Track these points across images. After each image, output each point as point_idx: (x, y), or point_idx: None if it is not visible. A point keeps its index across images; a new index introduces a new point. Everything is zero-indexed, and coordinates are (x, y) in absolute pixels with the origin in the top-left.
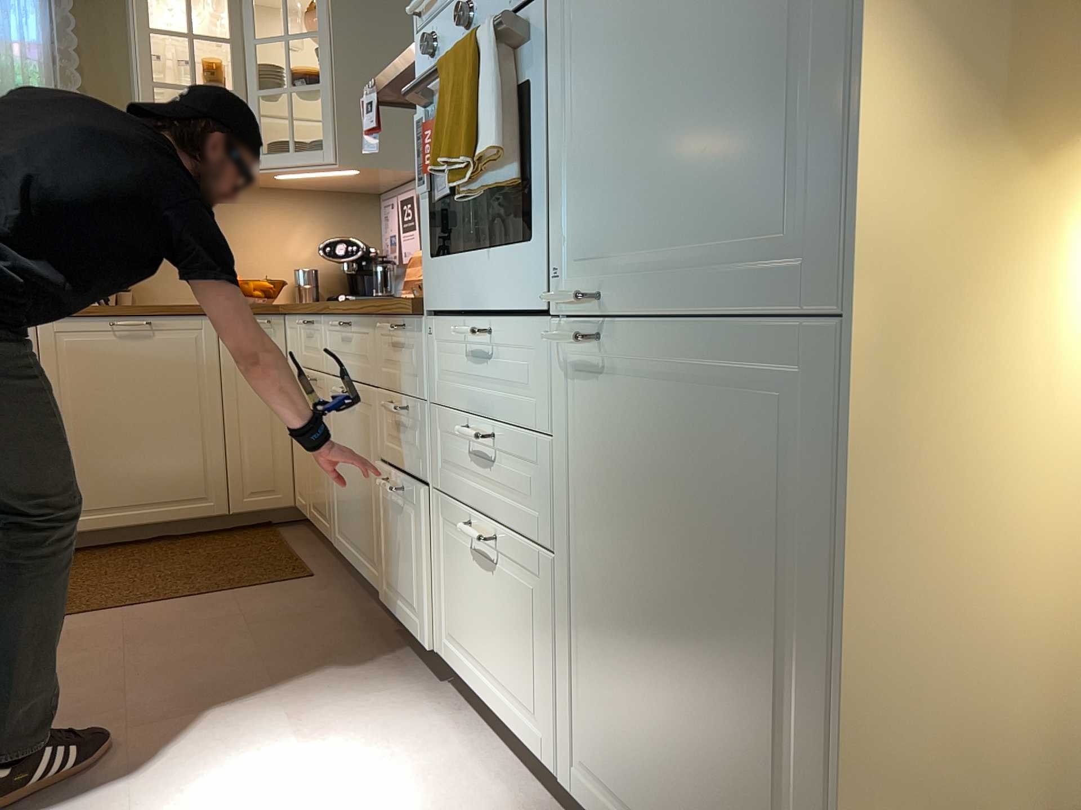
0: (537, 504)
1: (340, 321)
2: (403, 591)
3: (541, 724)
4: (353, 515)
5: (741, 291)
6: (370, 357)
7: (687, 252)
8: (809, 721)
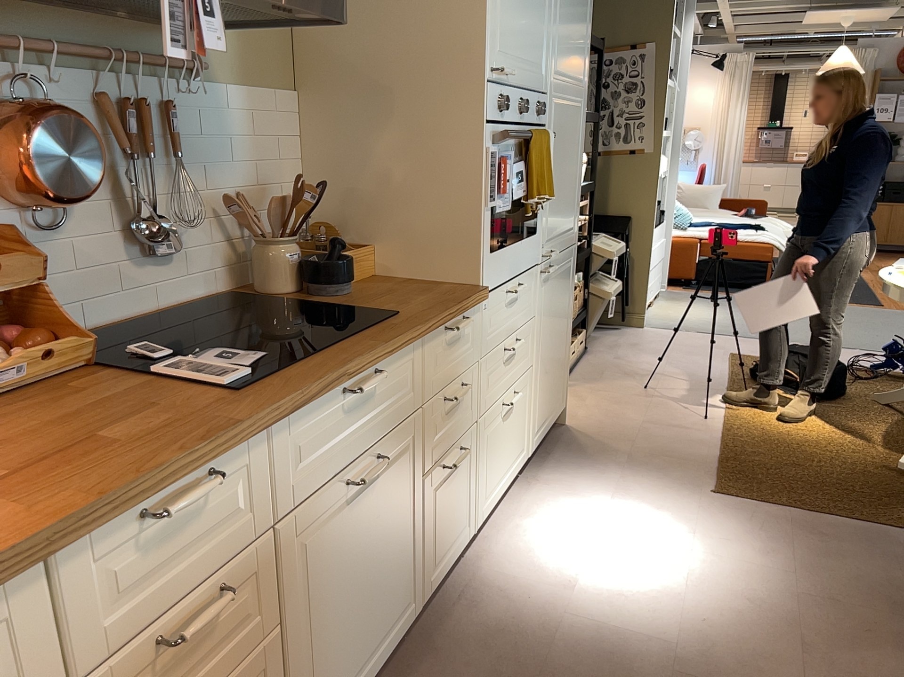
0: (528, 351)
1: (344, 387)
2: (444, 553)
3: (523, 448)
4: (364, 624)
5: (568, 241)
6: (411, 385)
7: (563, 232)
8: (567, 335)
